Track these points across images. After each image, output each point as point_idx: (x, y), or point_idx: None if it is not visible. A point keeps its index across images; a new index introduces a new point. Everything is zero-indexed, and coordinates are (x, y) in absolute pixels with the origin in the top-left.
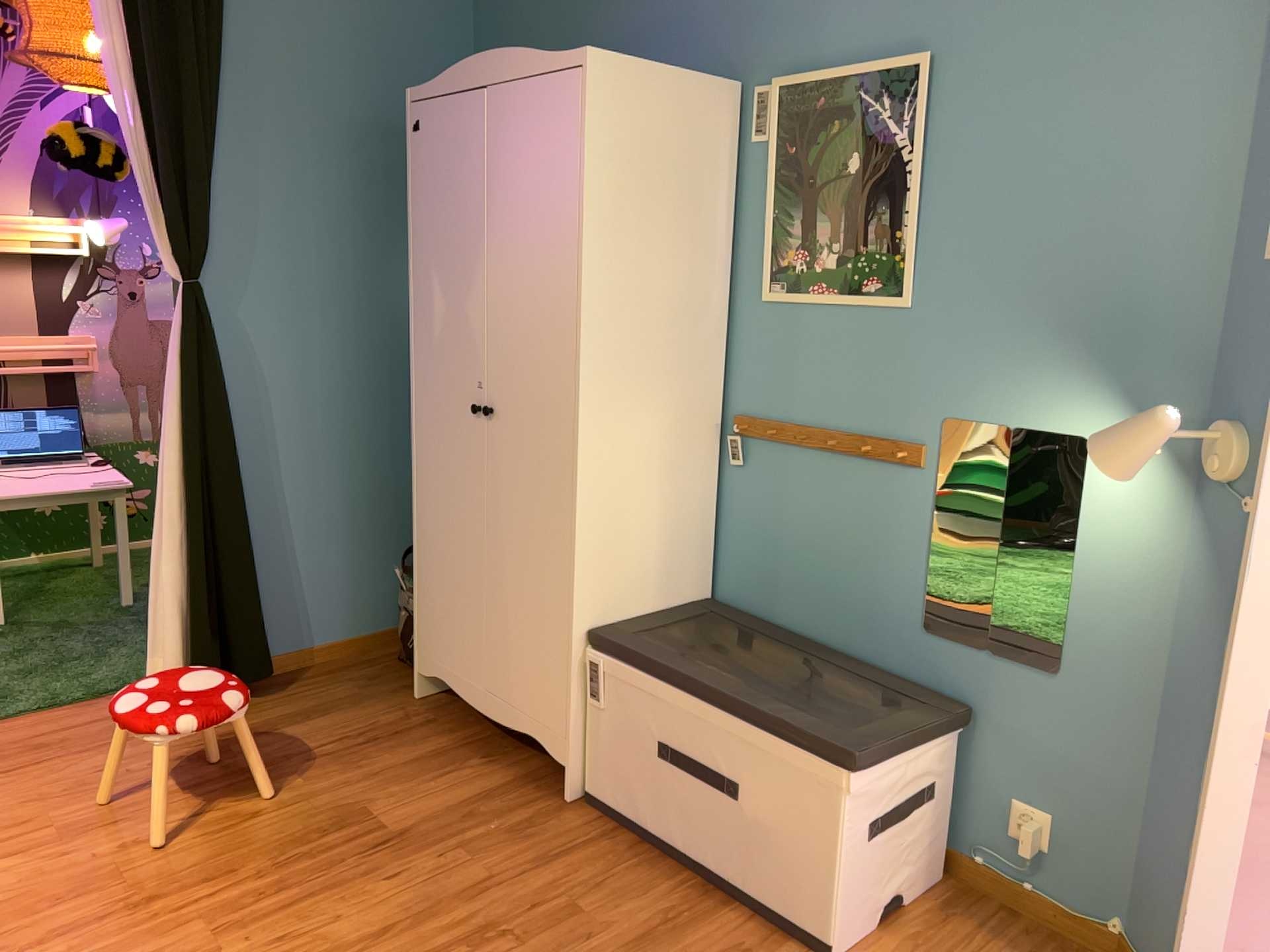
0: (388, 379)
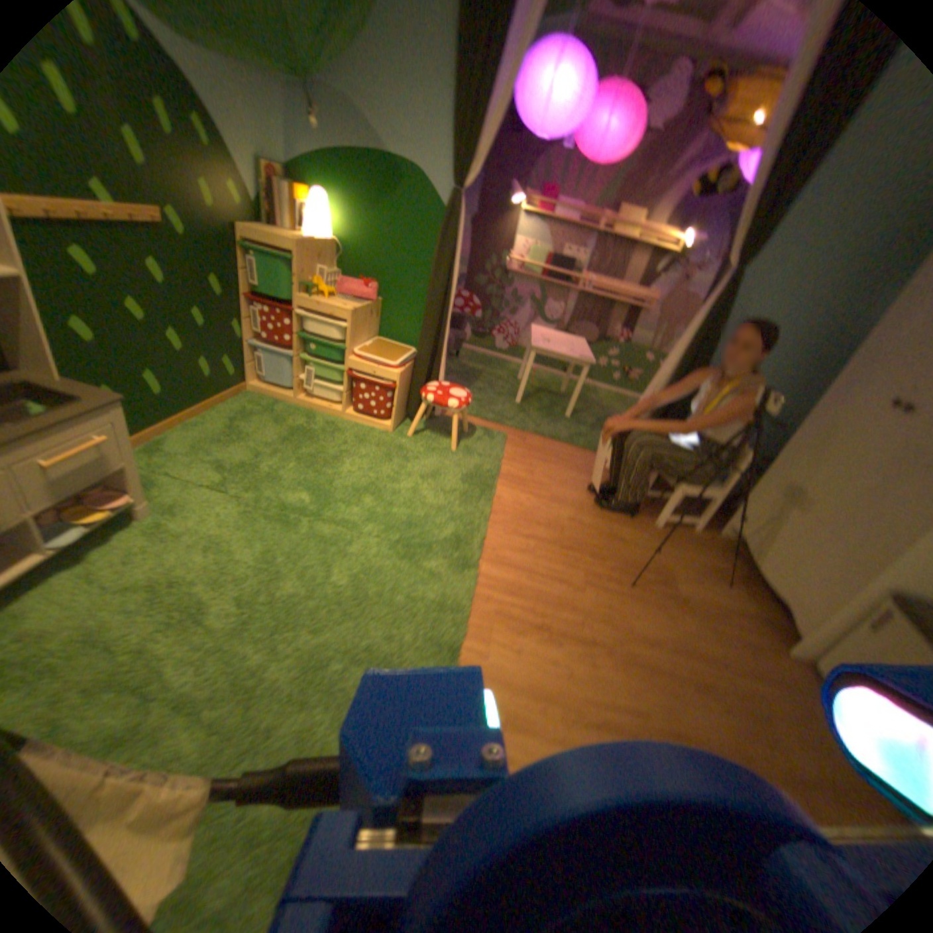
0: (811, 365)
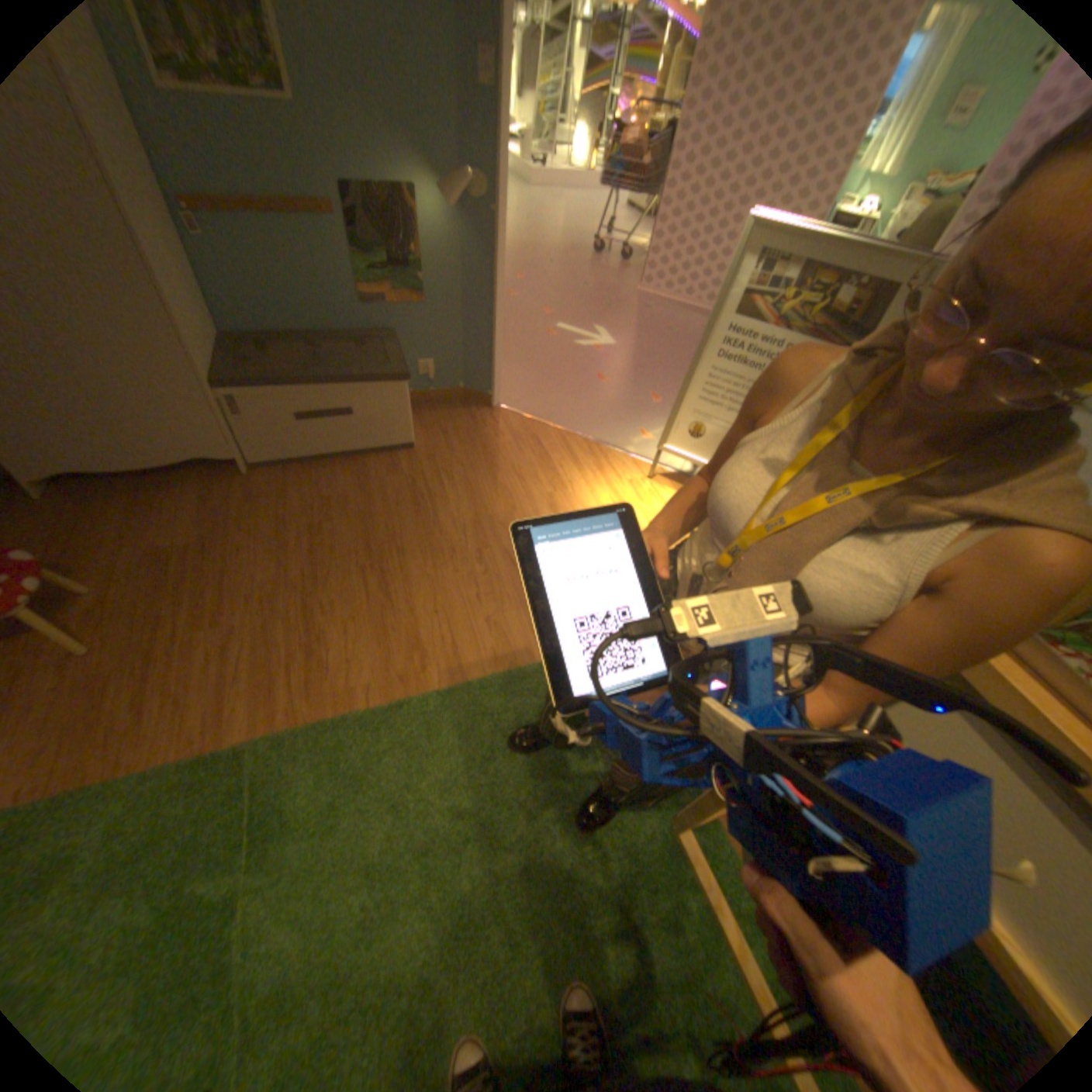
0: None
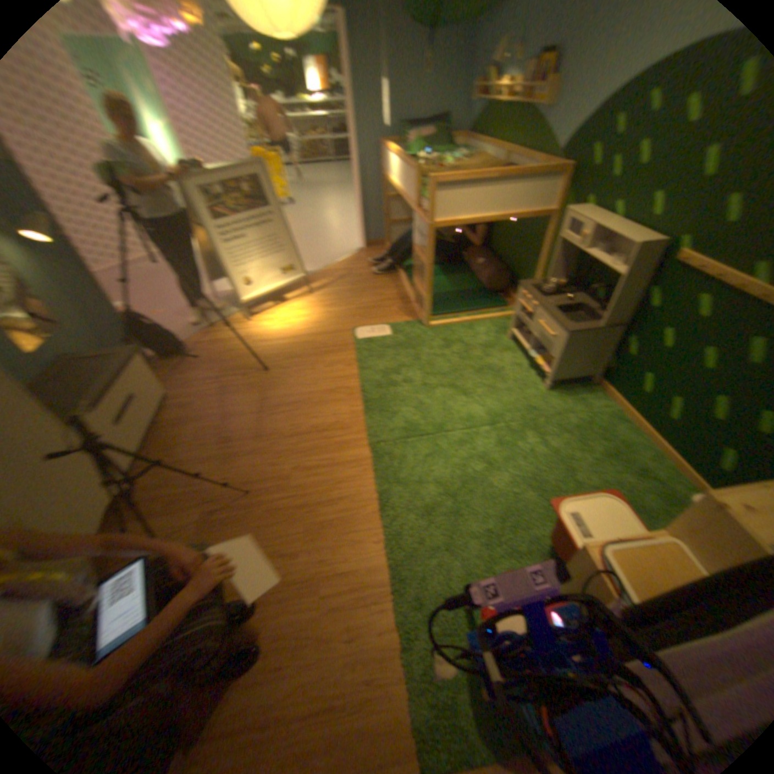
0: None
